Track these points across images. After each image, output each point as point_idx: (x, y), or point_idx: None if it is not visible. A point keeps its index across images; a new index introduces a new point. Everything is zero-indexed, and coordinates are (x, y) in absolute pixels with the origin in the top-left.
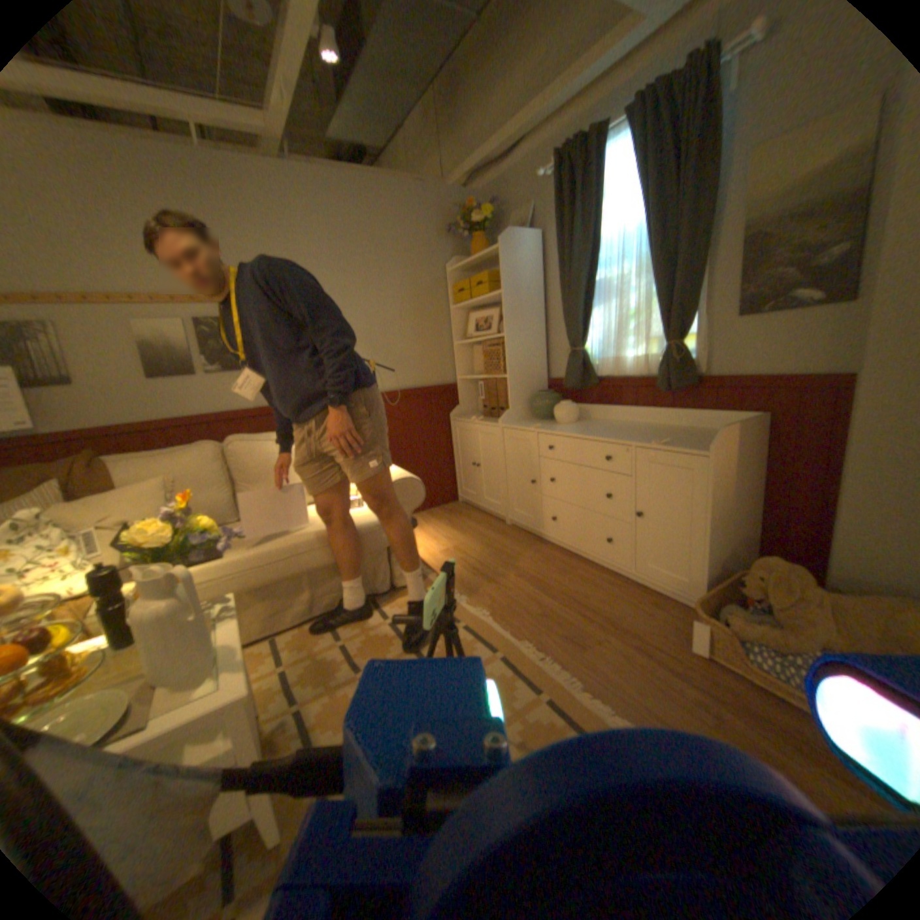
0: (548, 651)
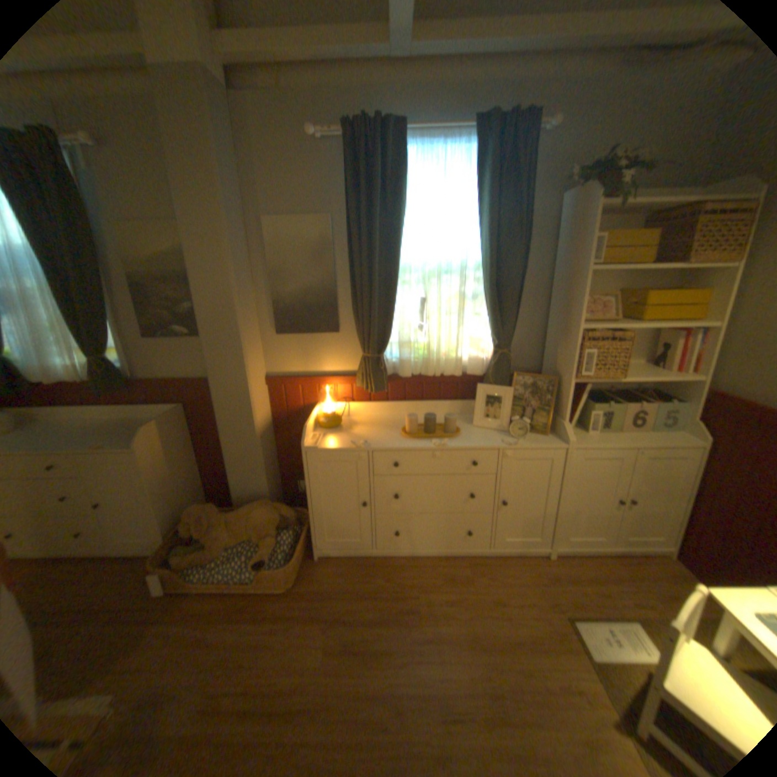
0: None
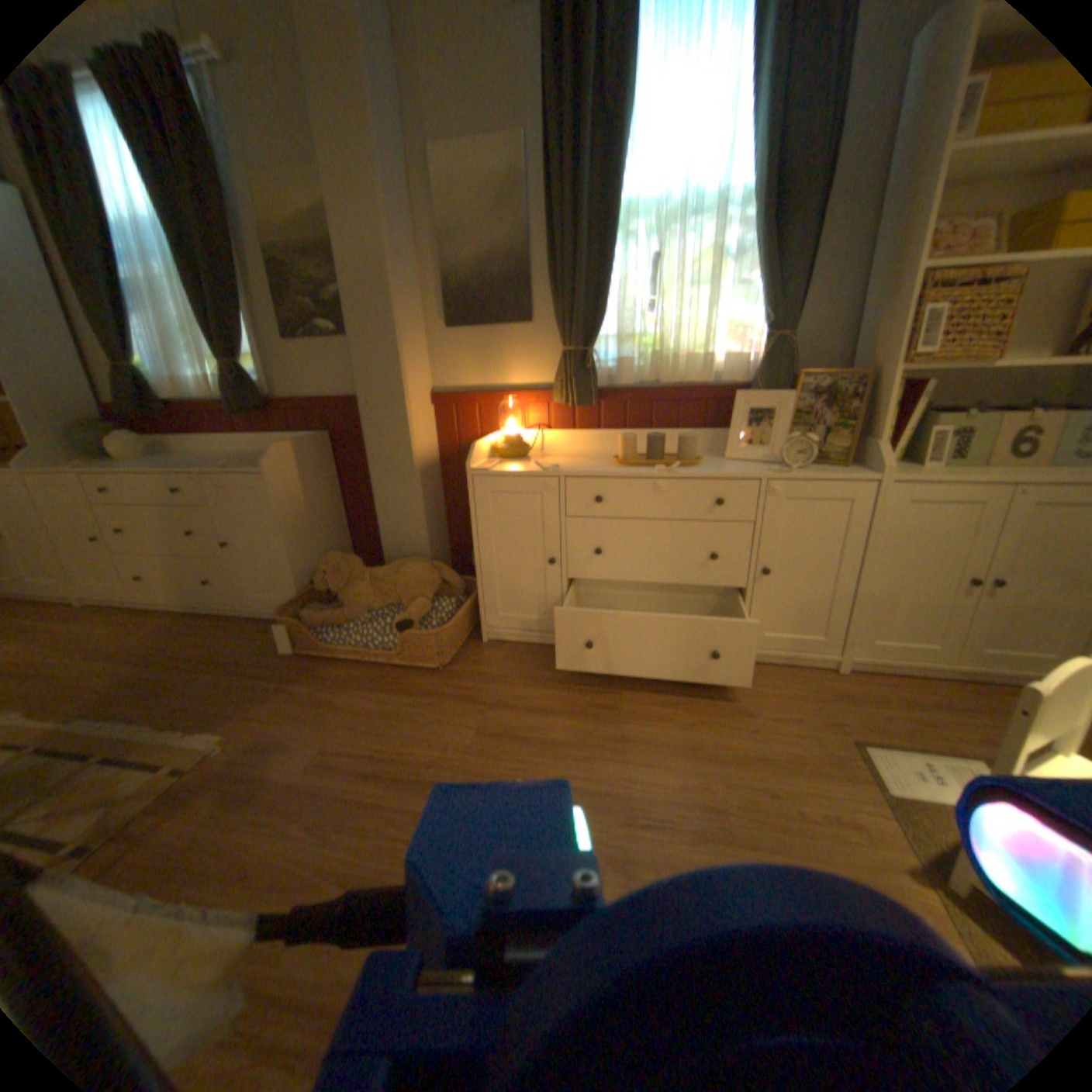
0: (111, 717)
